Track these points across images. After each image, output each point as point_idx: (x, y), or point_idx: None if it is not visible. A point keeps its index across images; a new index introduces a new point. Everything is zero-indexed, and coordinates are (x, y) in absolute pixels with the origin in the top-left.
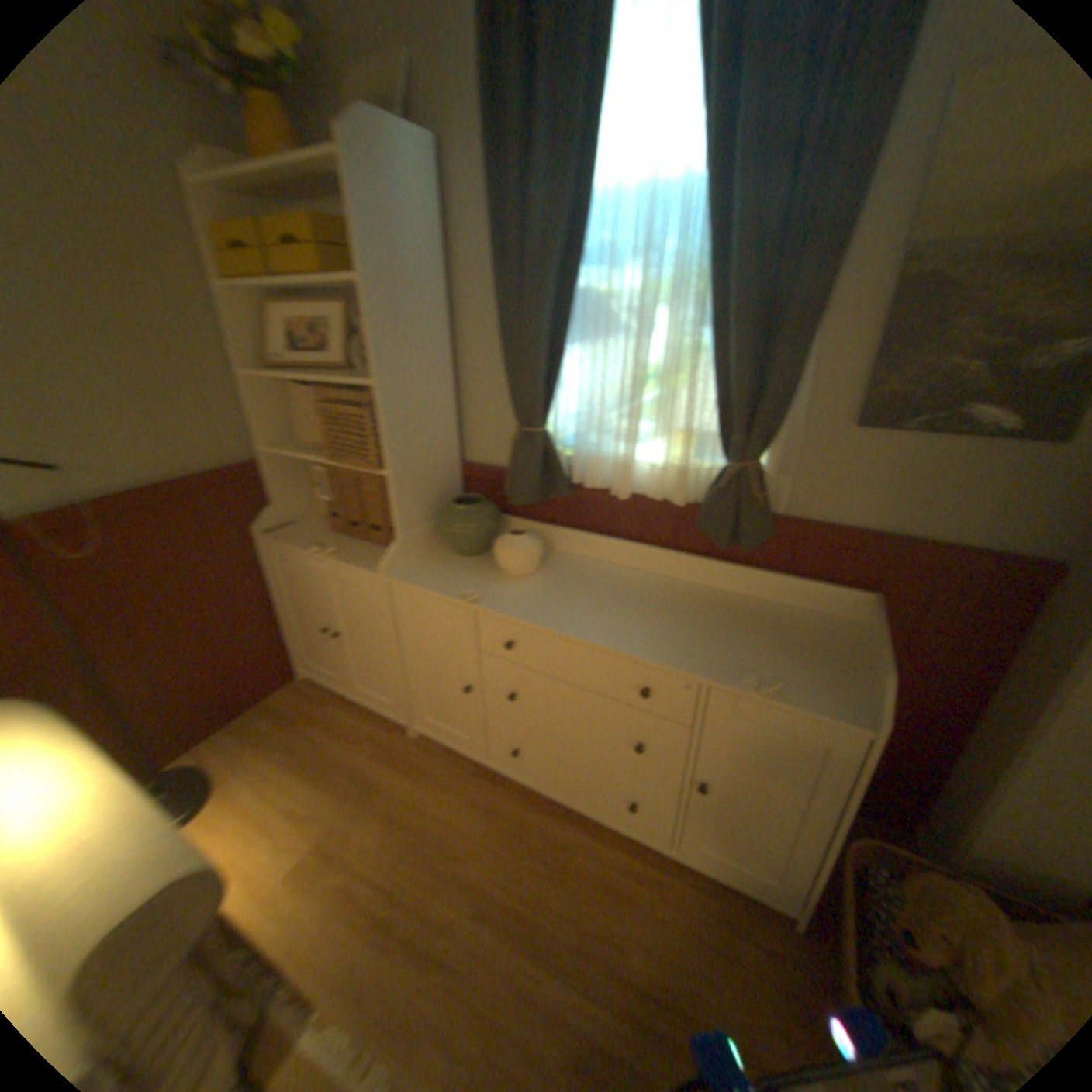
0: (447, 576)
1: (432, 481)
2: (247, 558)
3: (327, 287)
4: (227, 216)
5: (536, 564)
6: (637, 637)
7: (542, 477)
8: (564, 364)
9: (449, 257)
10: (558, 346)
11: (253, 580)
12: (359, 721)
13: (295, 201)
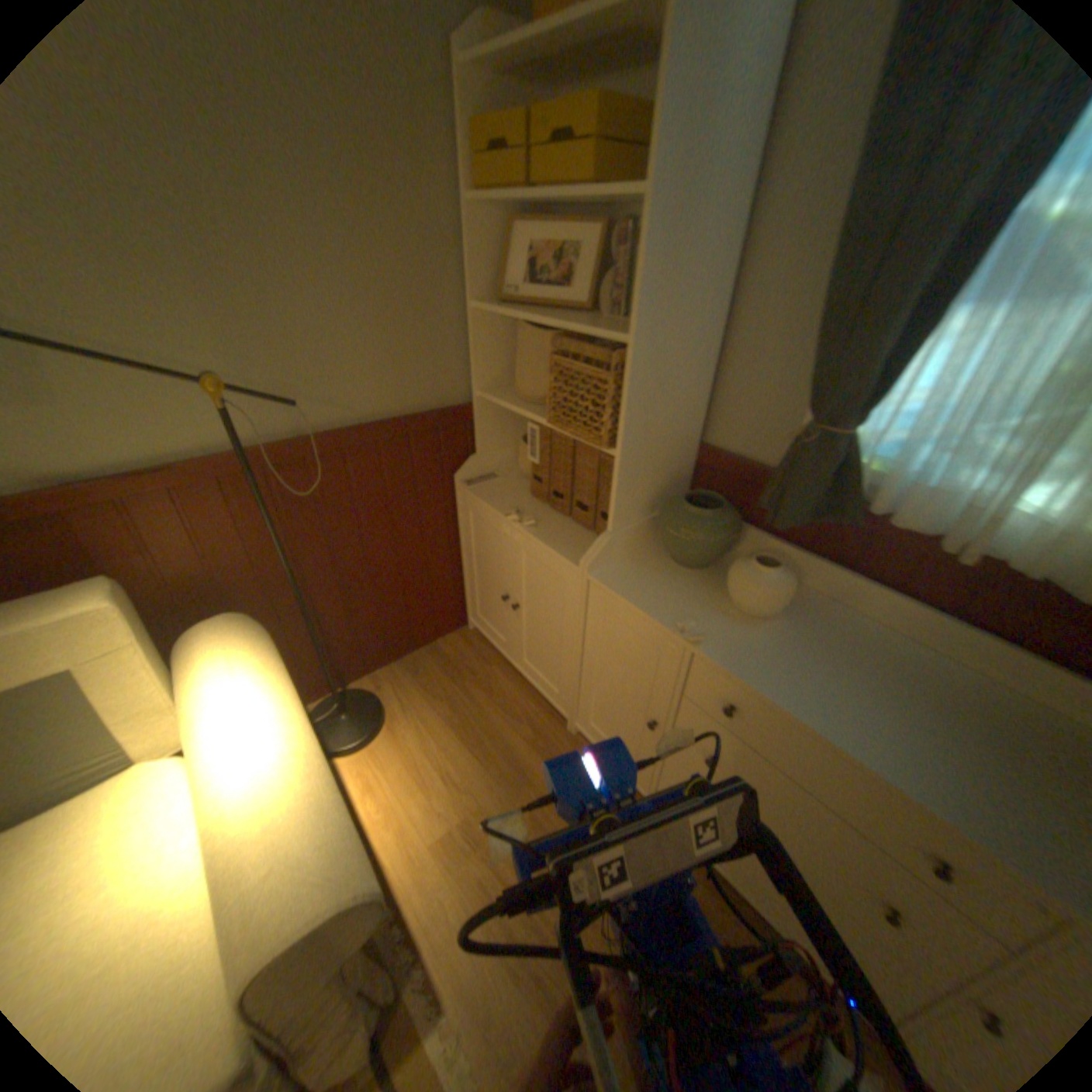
0: (663, 592)
1: (665, 466)
2: (449, 505)
3: (590, 201)
4: (496, 107)
5: (785, 607)
6: (951, 784)
7: (829, 496)
8: (934, 339)
9: (770, 158)
10: (930, 307)
11: (451, 527)
12: (523, 693)
13: (574, 84)
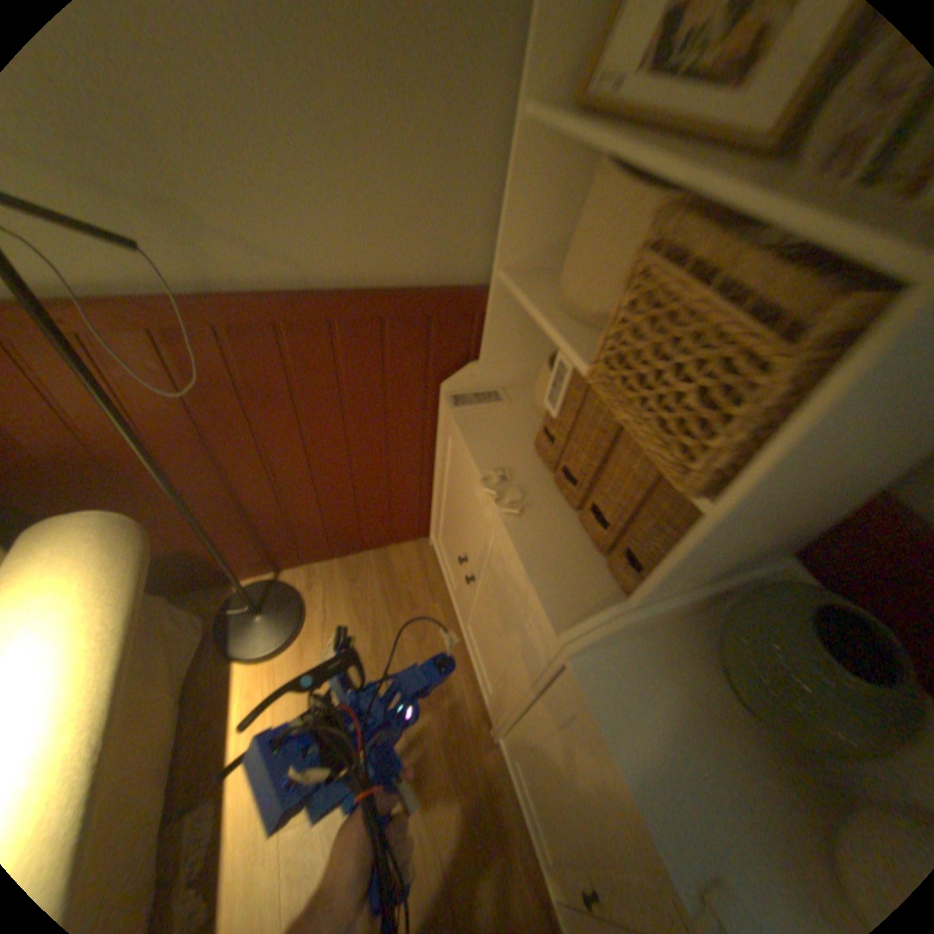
0: (696, 771)
1: (796, 529)
2: (428, 417)
3: None
4: None
5: None
6: None
7: None
8: None
9: None
10: None
11: (426, 442)
12: (458, 656)
13: None
